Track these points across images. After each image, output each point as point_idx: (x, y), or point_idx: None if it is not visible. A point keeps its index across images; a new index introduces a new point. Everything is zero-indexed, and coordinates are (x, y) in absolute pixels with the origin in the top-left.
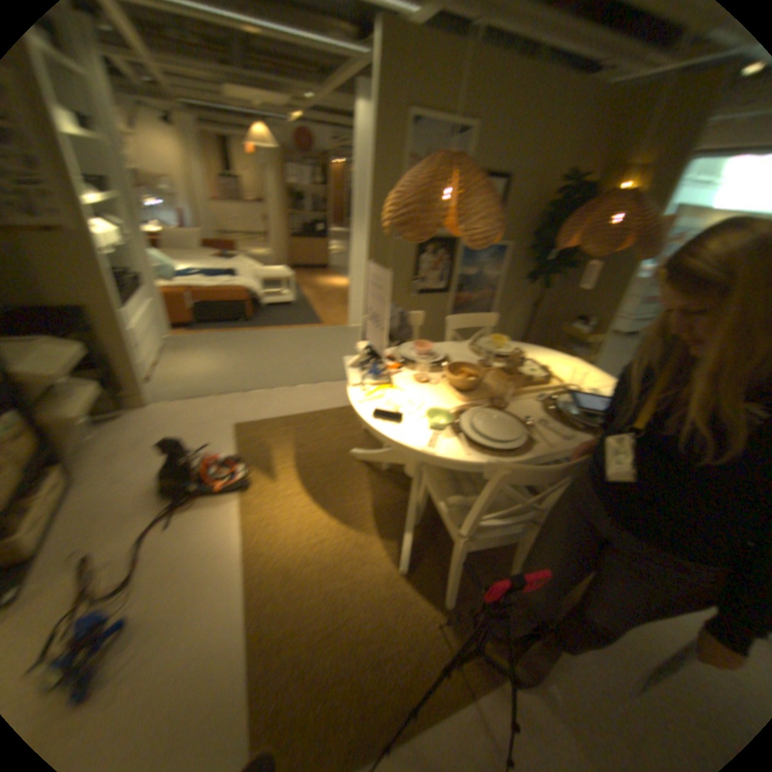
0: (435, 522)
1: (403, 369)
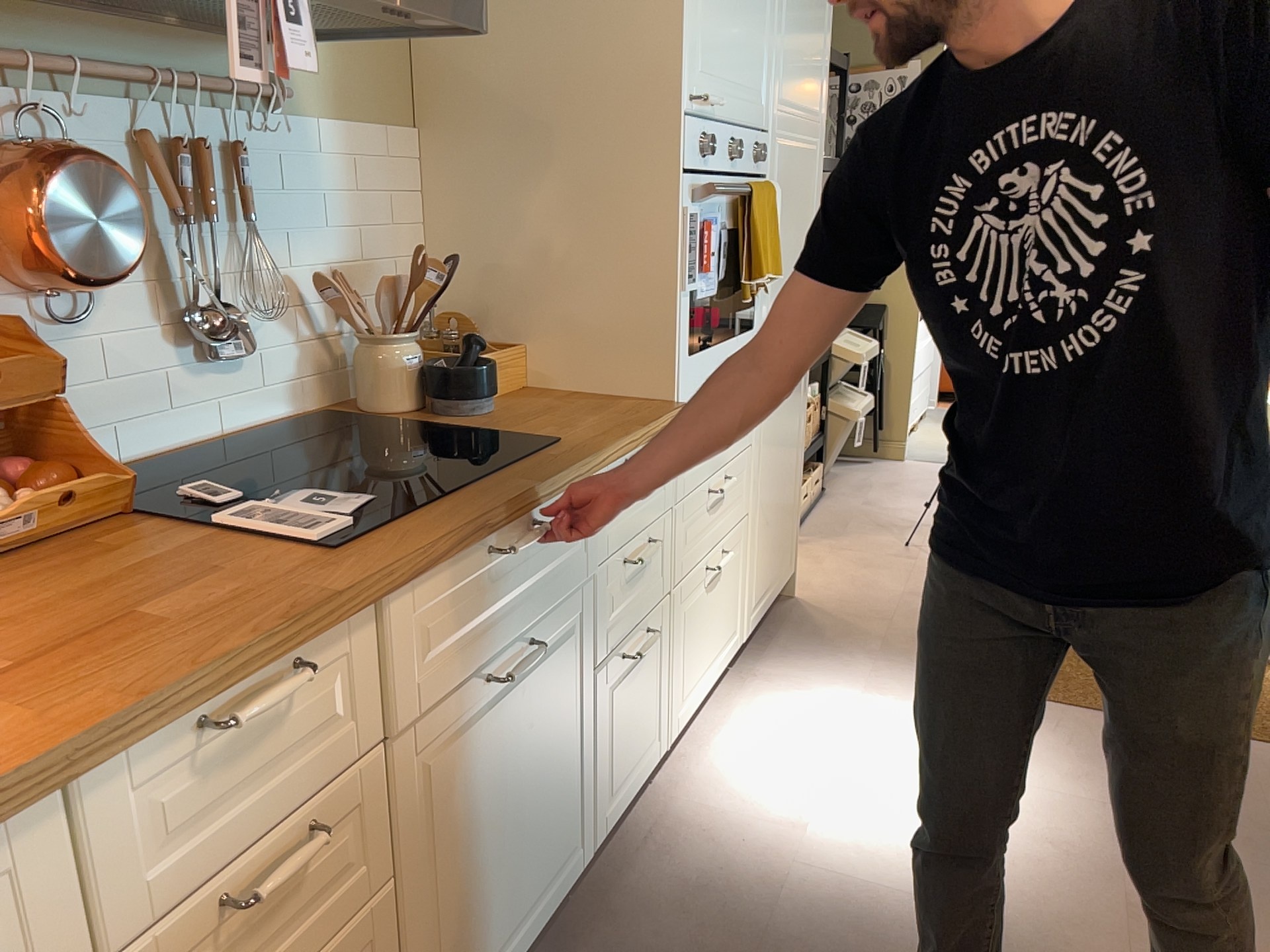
0: None
1: None
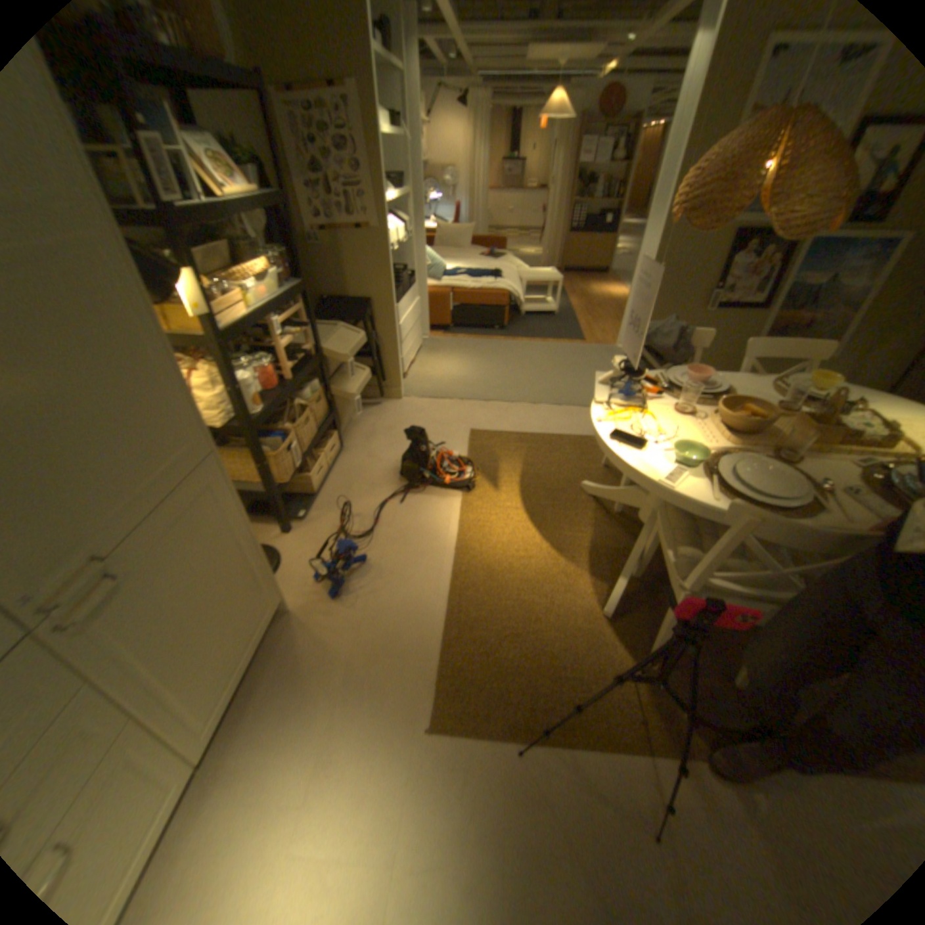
0: (660, 582)
1: (662, 396)
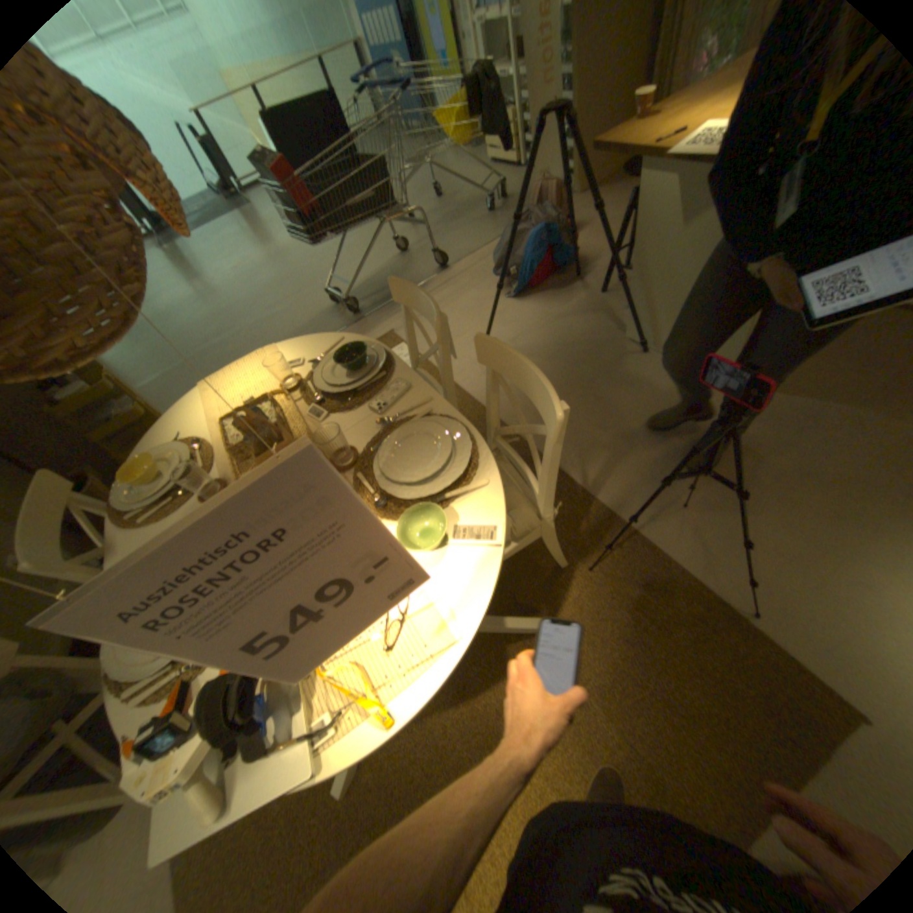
0: None
1: None
